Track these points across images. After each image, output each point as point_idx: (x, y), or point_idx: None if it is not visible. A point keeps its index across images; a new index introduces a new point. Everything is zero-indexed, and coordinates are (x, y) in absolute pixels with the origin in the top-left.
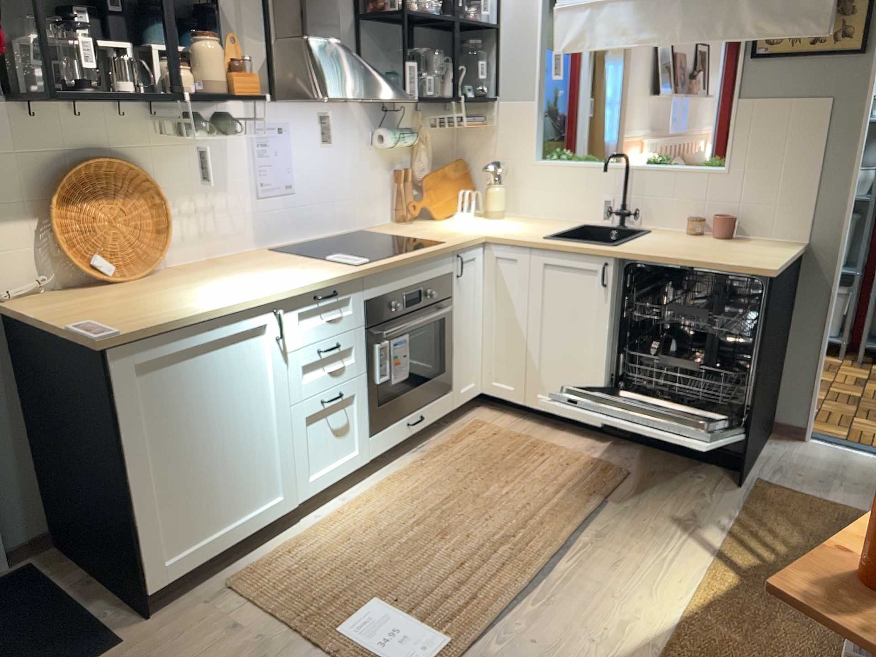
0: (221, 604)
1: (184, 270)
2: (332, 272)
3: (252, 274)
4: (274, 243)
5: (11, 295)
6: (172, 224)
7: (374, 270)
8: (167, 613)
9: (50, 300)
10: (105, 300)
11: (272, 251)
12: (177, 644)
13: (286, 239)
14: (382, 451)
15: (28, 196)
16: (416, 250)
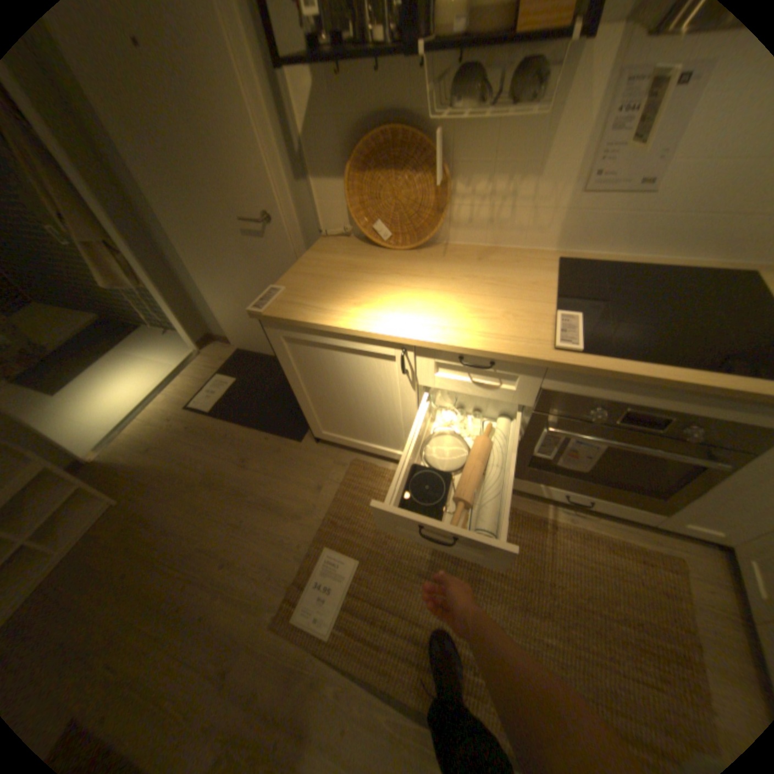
0: (335, 469)
1: (447, 252)
2: (506, 341)
3: (462, 291)
4: (585, 248)
5: (329, 231)
6: (446, 204)
7: (570, 367)
8: (323, 447)
9: (337, 245)
10: (344, 264)
11: (558, 261)
12: (303, 466)
13: (607, 248)
14: (520, 489)
15: (342, 154)
16: (709, 371)
